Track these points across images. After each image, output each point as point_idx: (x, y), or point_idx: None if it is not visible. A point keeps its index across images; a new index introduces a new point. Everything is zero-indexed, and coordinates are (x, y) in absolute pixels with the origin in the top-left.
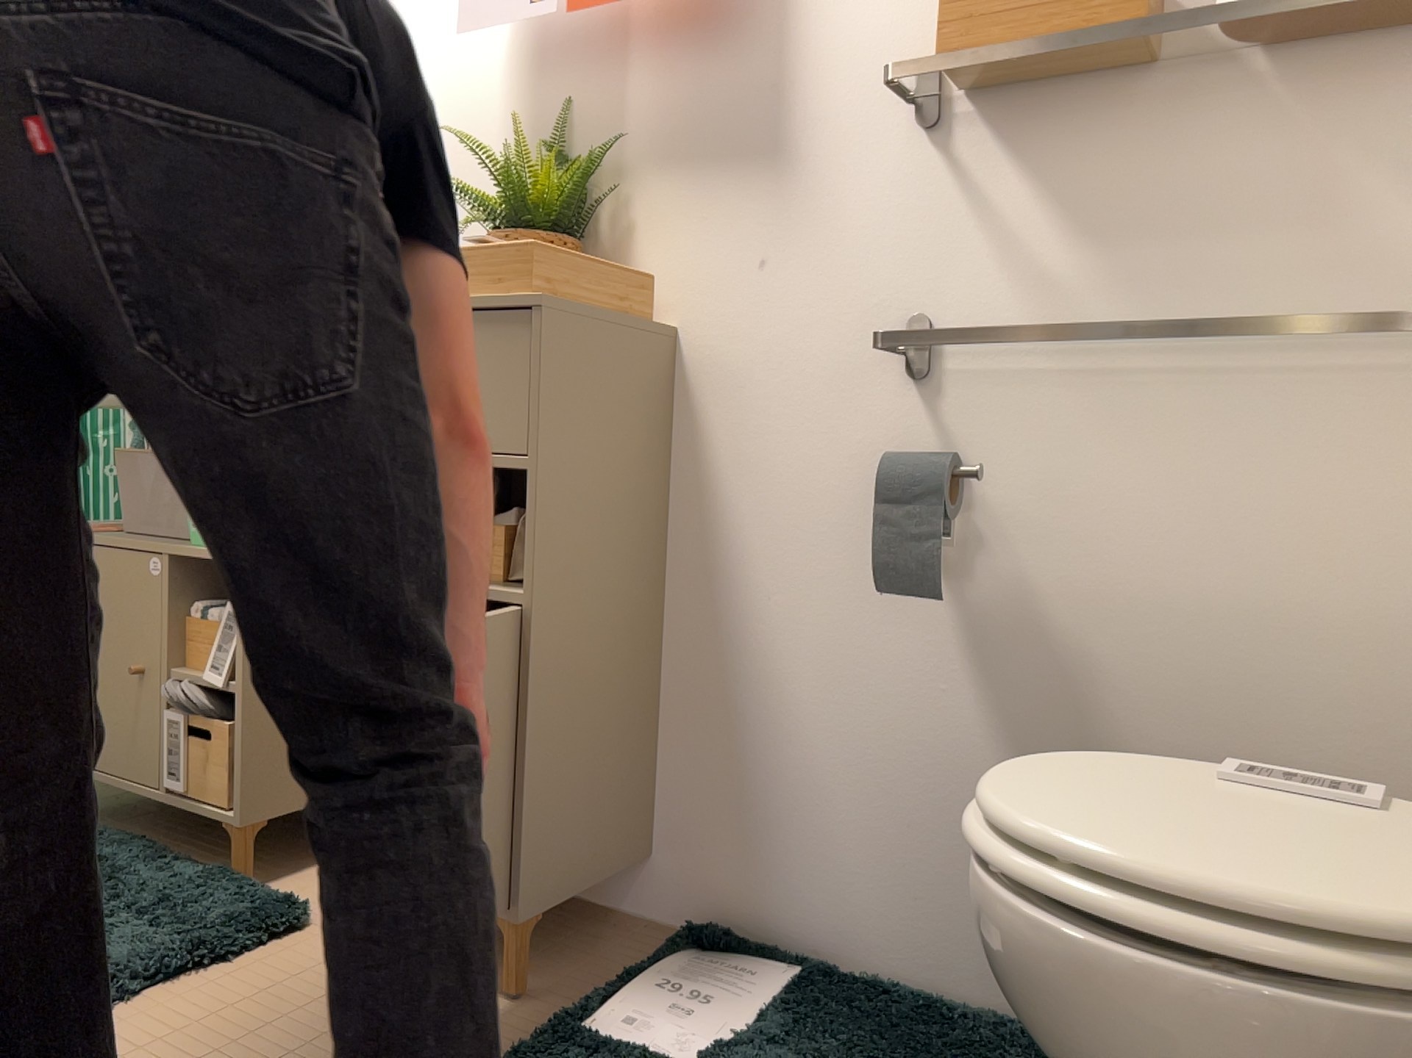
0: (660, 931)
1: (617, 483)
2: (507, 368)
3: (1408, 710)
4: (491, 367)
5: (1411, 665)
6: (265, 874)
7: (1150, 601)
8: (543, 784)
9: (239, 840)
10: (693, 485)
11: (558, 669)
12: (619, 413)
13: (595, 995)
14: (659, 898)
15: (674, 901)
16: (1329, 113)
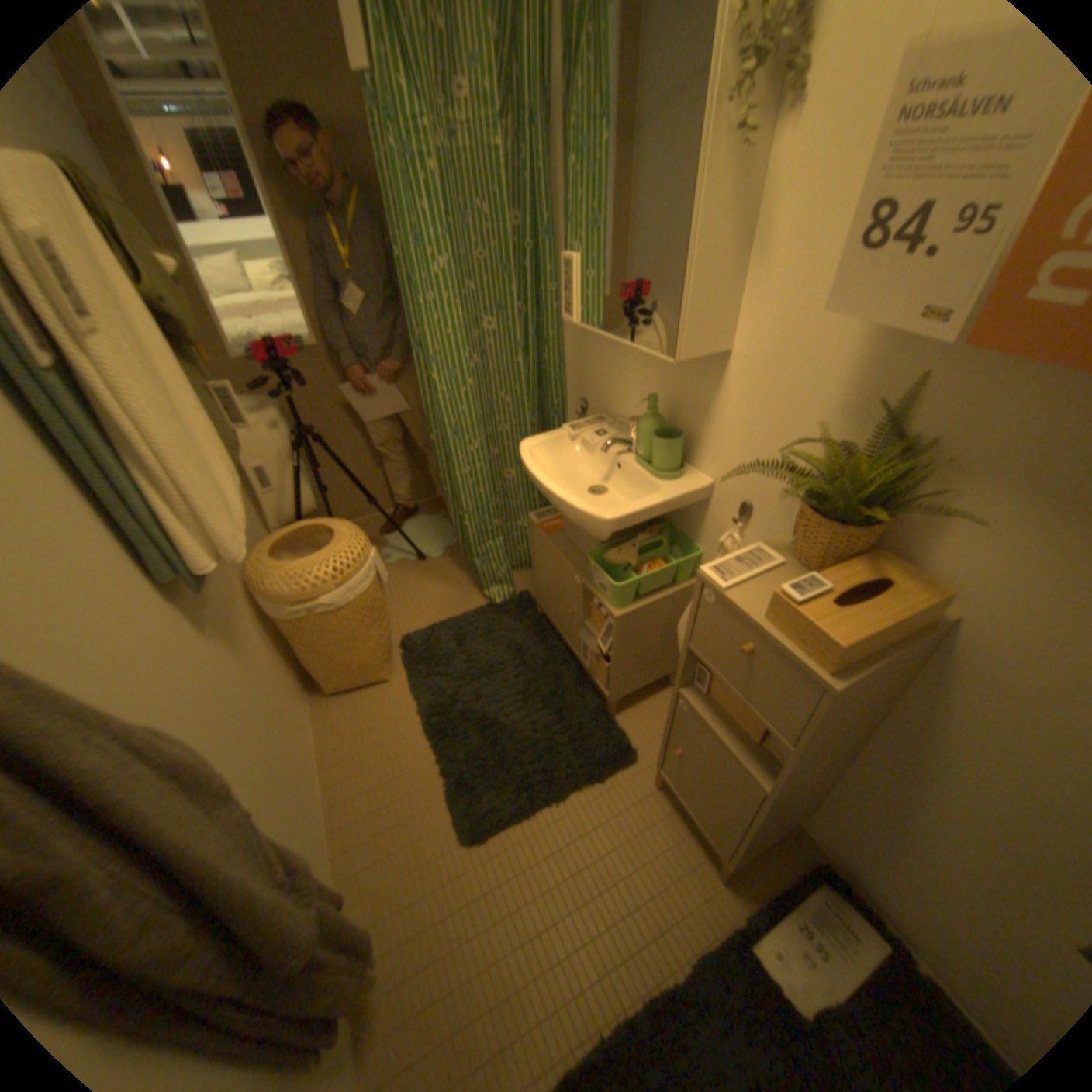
0: (812, 847)
1: (863, 723)
2: (798, 696)
3: None
4: (785, 685)
5: None
6: (622, 704)
7: None
8: (762, 840)
9: (612, 706)
10: (928, 710)
11: (787, 808)
12: (883, 693)
13: (768, 917)
14: (817, 830)
15: (825, 839)
16: None
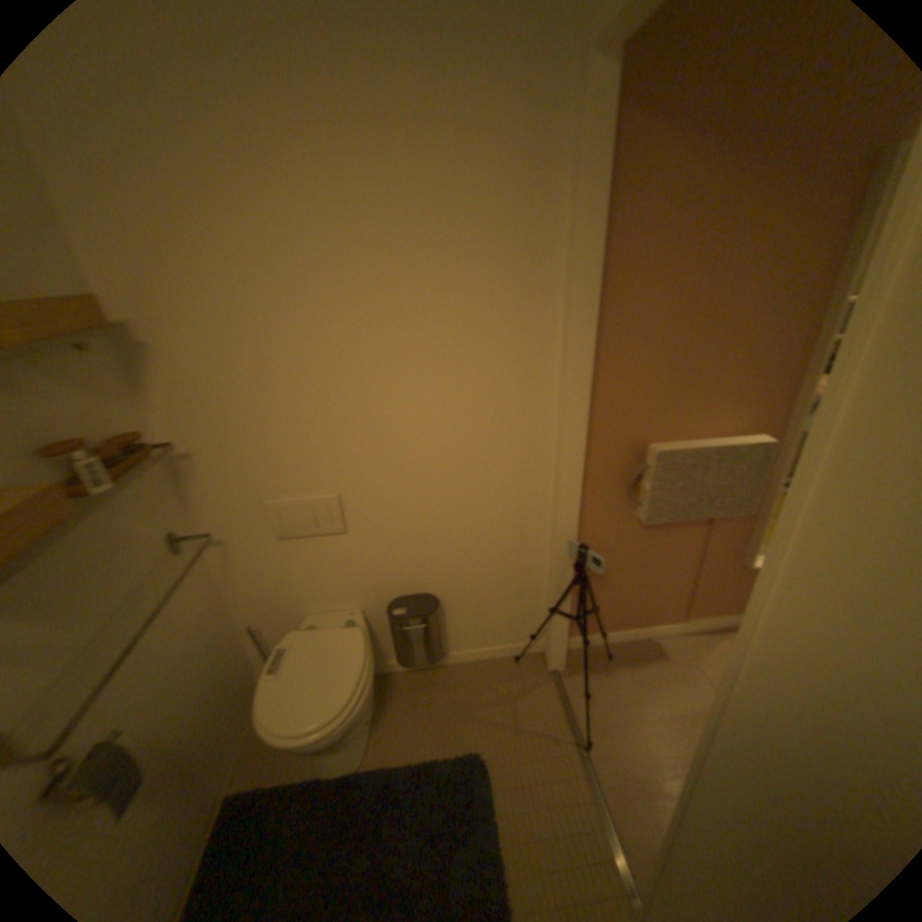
0: None
1: None
2: None
3: (206, 643)
4: None
5: (202, 633)
6: None
7: (153, 698)
8: None
9: None
10: None
11: None
12: None
13: None
14: None
15: None
16: (104, 506)
